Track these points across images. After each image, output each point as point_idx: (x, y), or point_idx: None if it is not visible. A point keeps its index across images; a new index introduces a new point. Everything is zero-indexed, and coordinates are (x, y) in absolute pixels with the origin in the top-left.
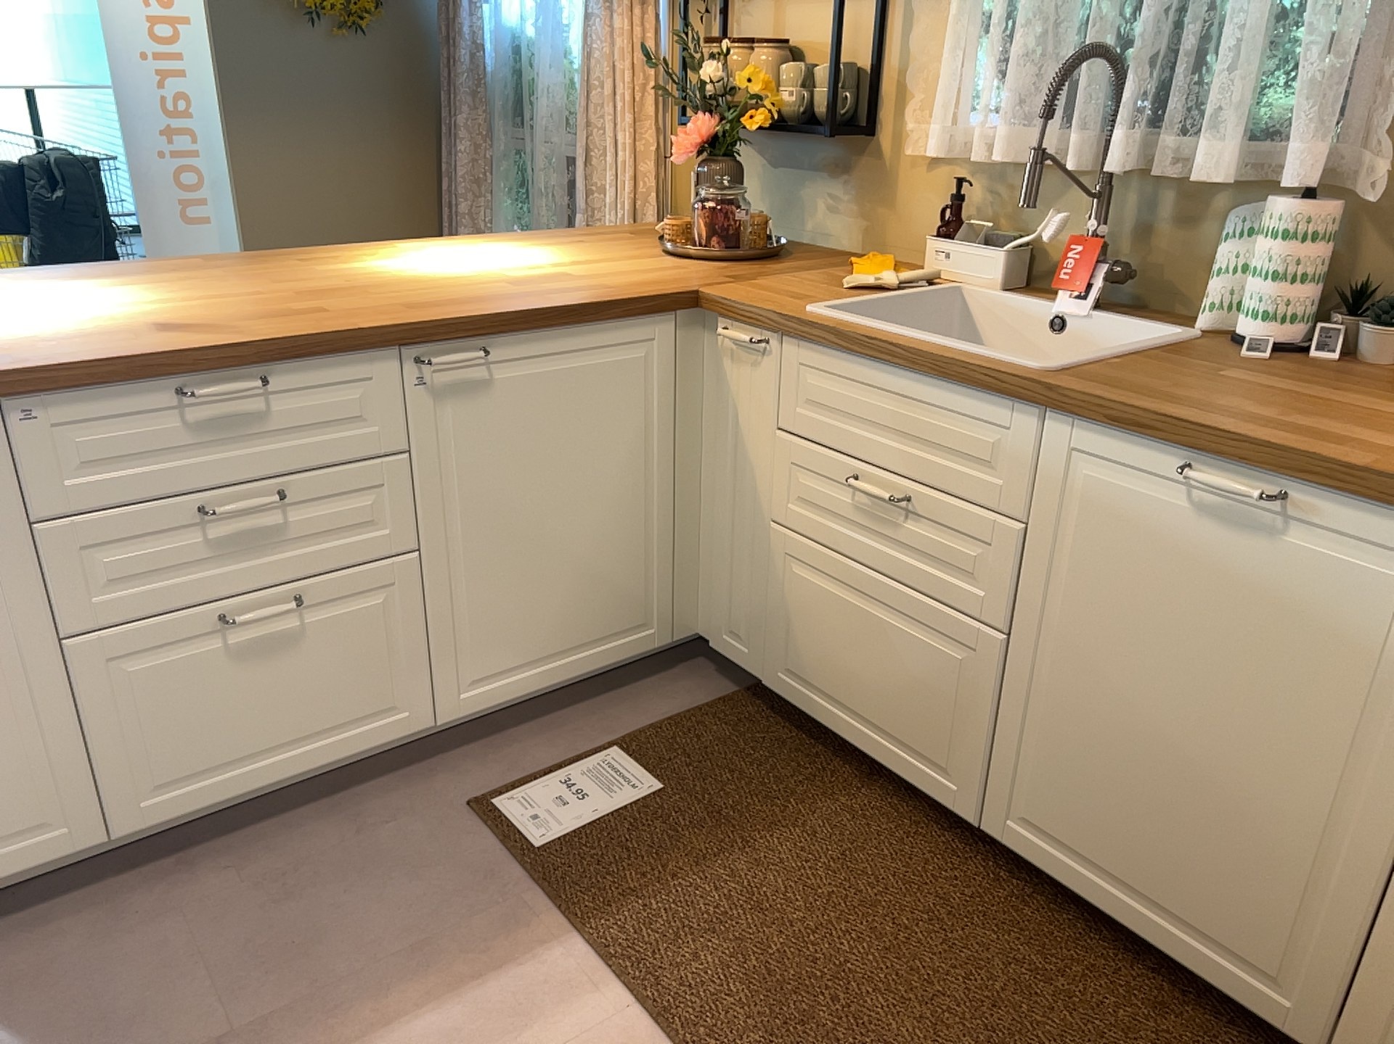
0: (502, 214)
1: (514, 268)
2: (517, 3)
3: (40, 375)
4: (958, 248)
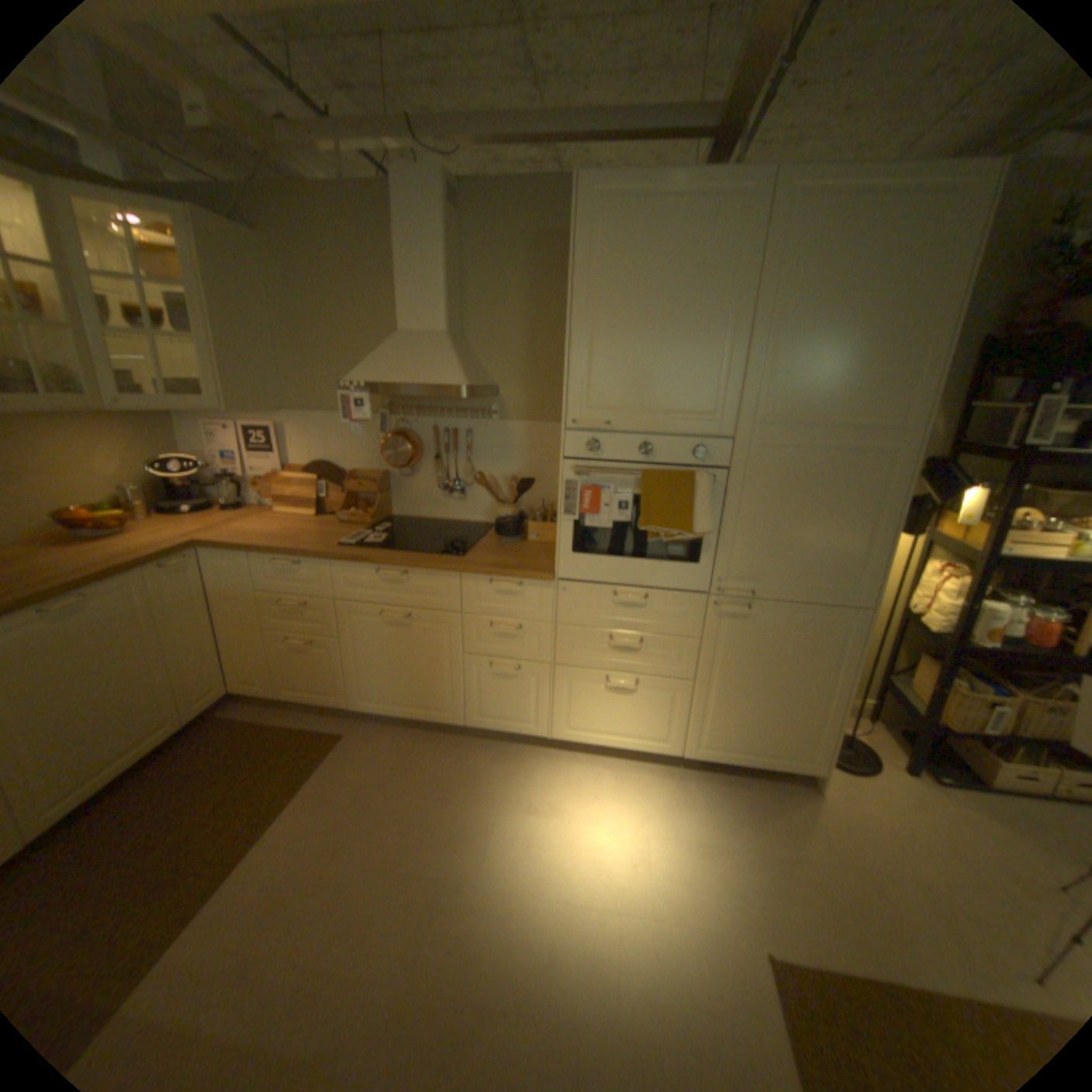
0: None
1: None
2: None
3: None
4: None
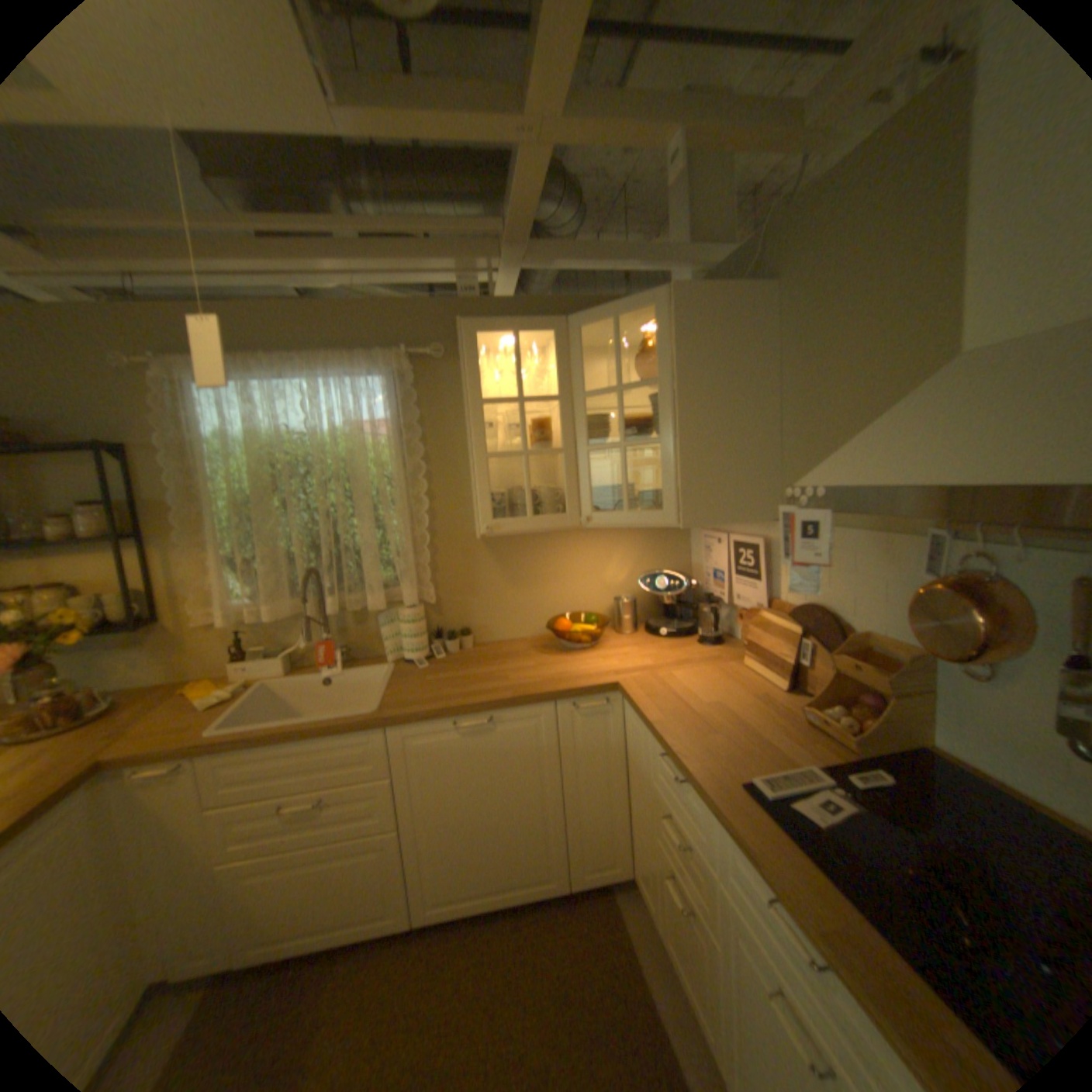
0: None
1: None
2: None
3: None
4: (252, 664)
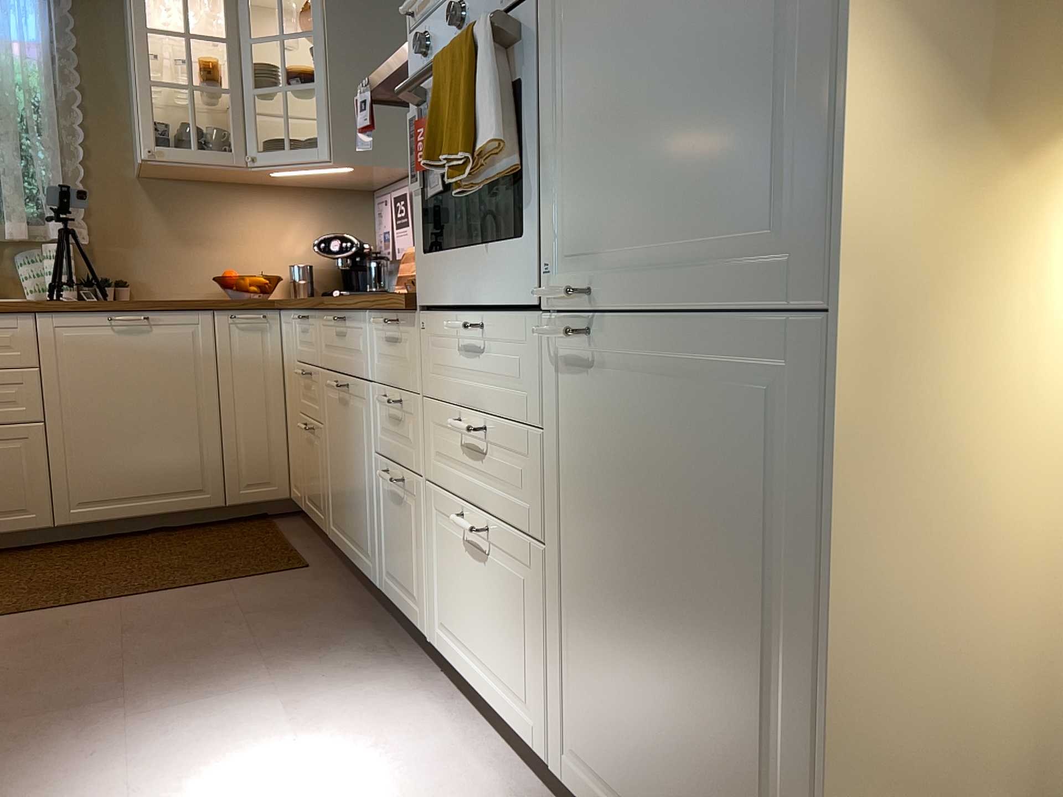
0: None
1: None
2: None
3: None
4: None
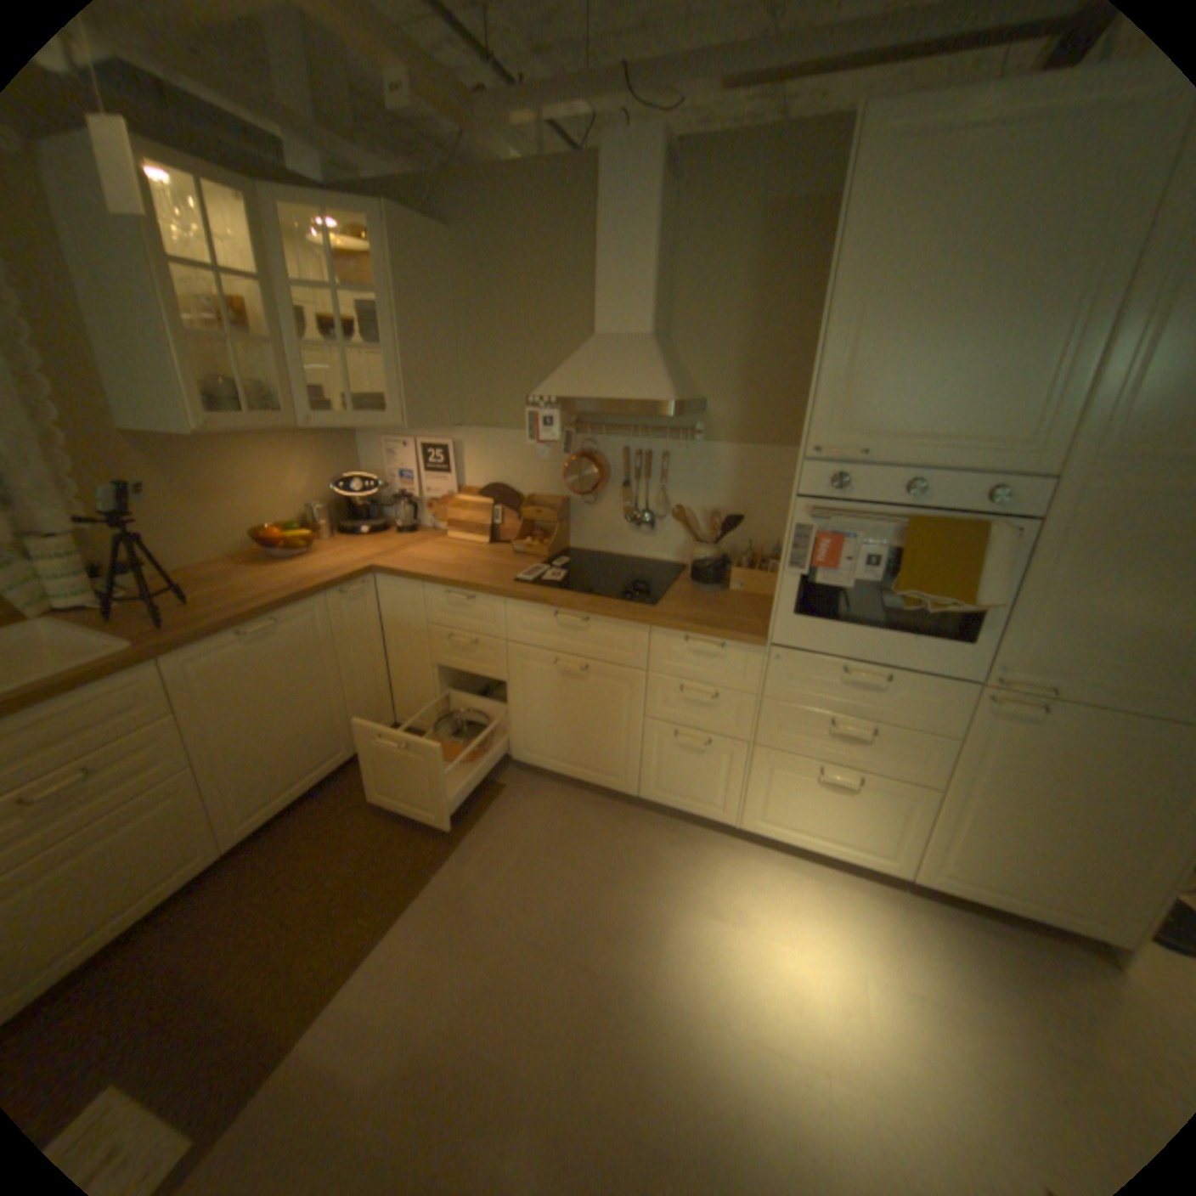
0: None
1: None
2: None
3: None
4: None
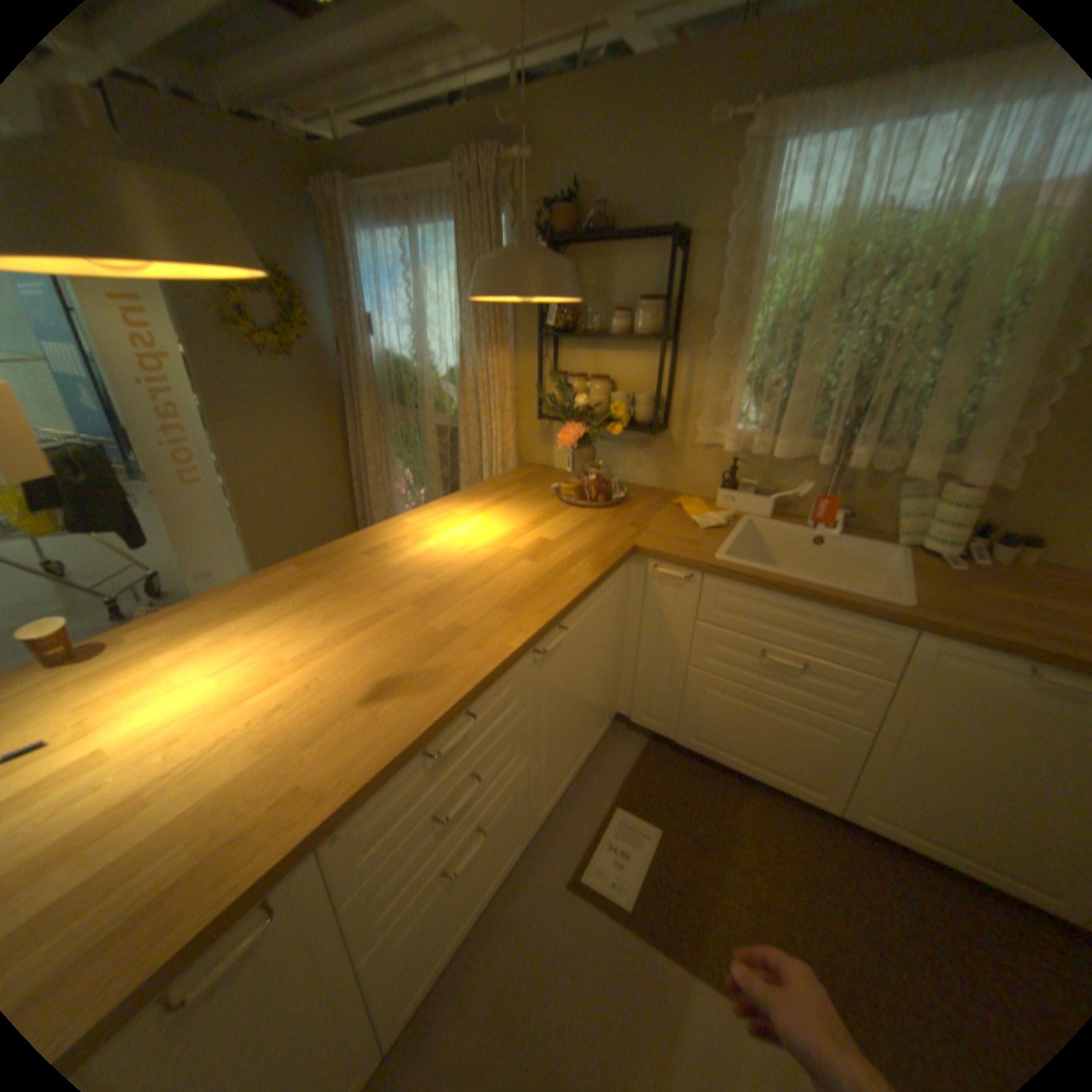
0: (395, 457)
1: (507, 538)
2: (391, 335)
3: (342, 807)
4: (742, 495)
